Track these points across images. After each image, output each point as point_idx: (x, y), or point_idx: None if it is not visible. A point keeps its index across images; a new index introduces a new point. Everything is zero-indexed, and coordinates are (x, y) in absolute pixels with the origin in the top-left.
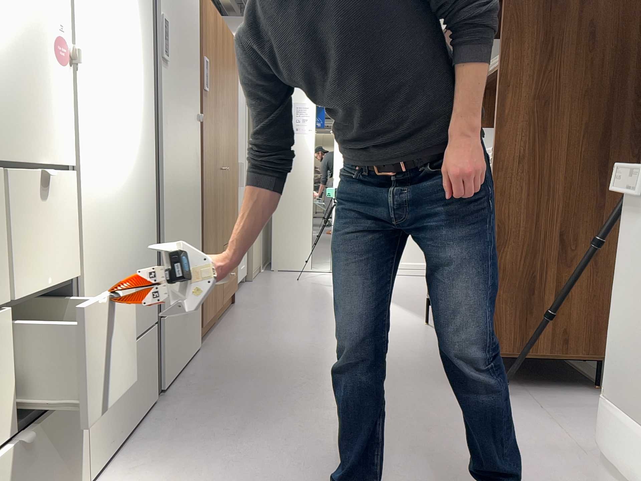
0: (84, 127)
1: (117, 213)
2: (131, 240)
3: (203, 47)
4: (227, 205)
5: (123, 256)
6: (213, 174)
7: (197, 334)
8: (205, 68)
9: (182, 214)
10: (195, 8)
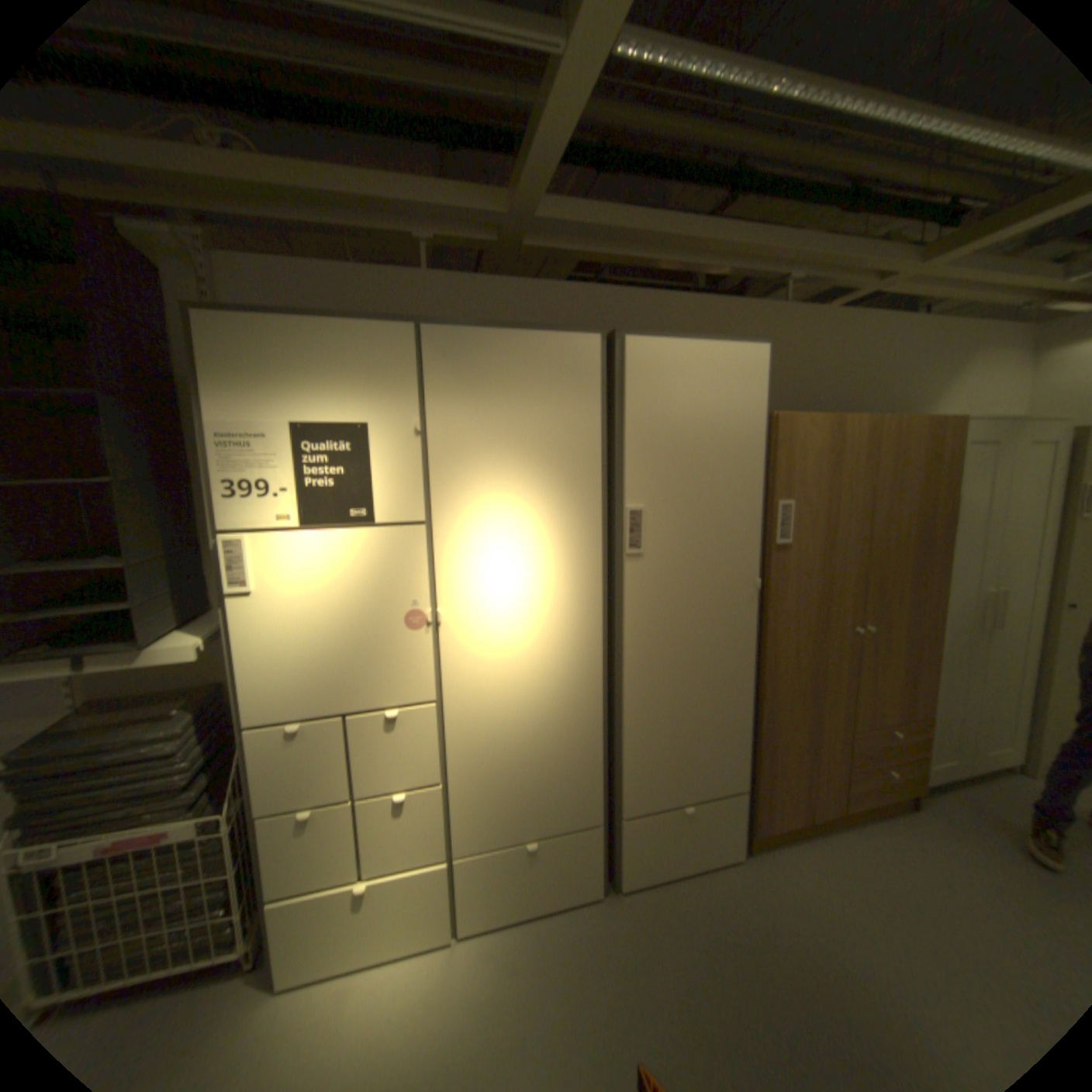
0: (459, 666)
1: (518, 727)
2: (548, 748)
3: (777, 490)
4: (880, 679)
5: (530, 764)
6: (812, 645)
7: (733, 846)
8: (782, 516)
9: (689, 711)
10: (750, 450)
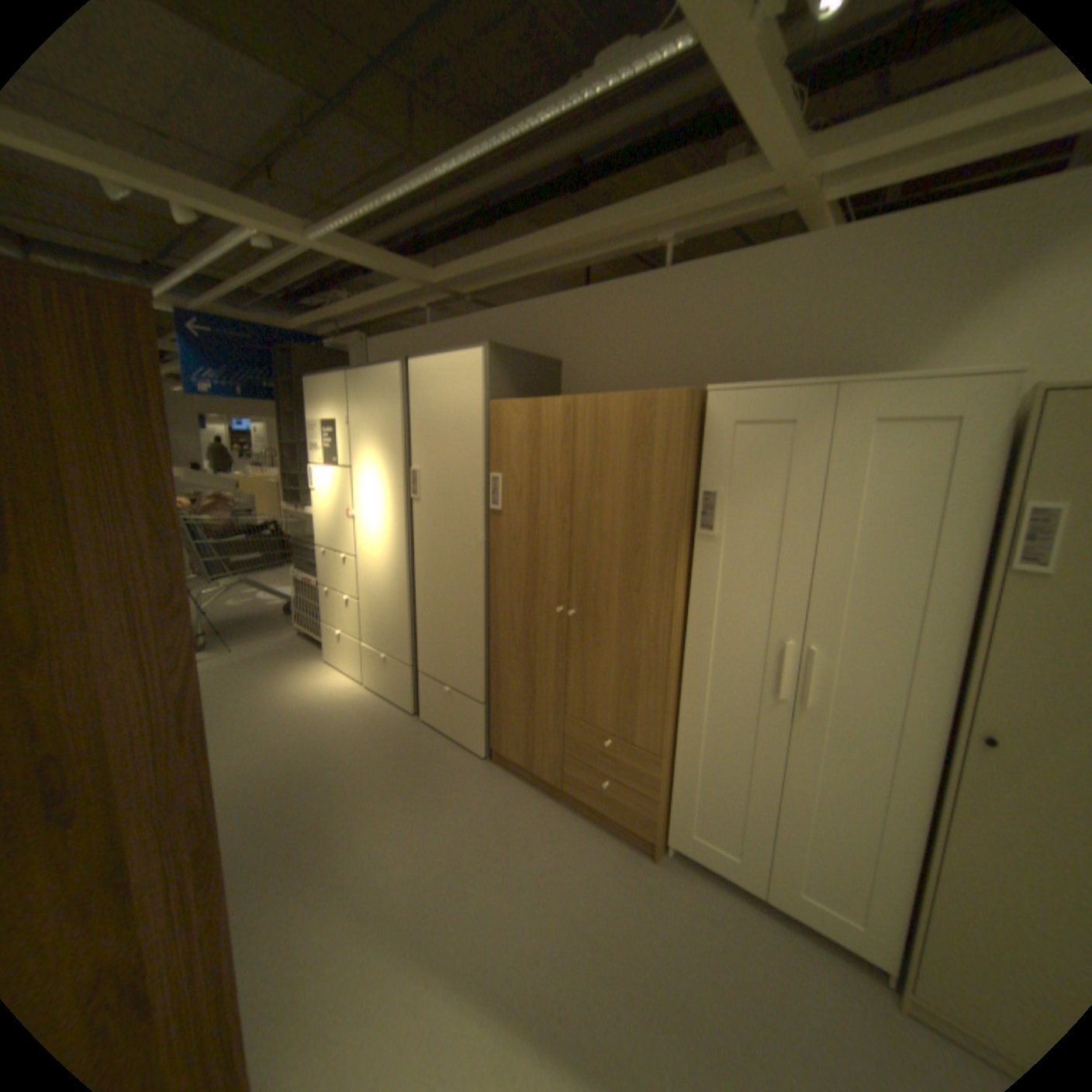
0: (361, 543)
1: (379, 586)
2: (389, 604)
3: (491, 465)
4: (588, 670)
5: (383, 609)
6: (523, 606)
7: (475, 740)
8: (493, 487)
9: (446, 618)
10: (472, 433)
